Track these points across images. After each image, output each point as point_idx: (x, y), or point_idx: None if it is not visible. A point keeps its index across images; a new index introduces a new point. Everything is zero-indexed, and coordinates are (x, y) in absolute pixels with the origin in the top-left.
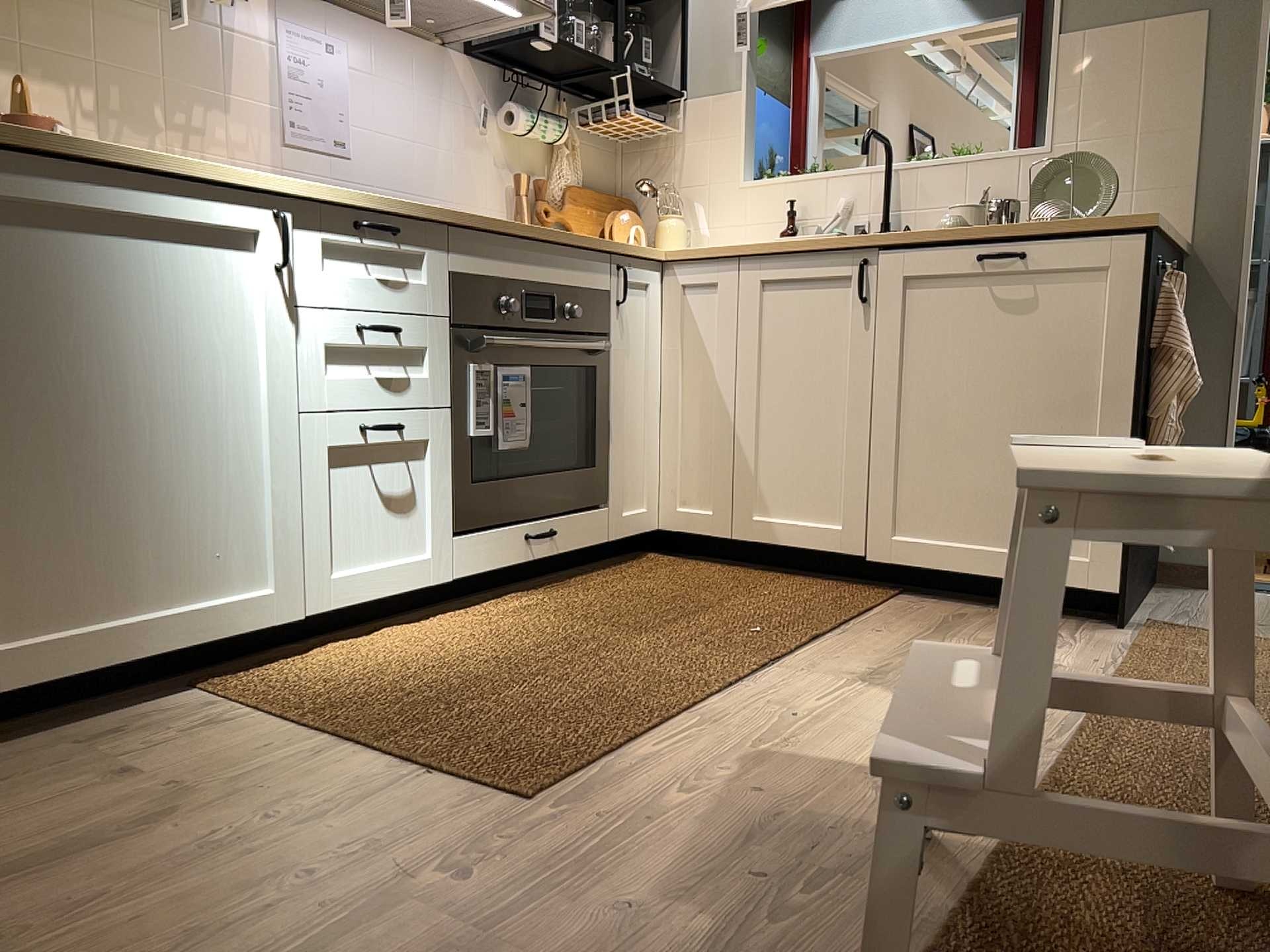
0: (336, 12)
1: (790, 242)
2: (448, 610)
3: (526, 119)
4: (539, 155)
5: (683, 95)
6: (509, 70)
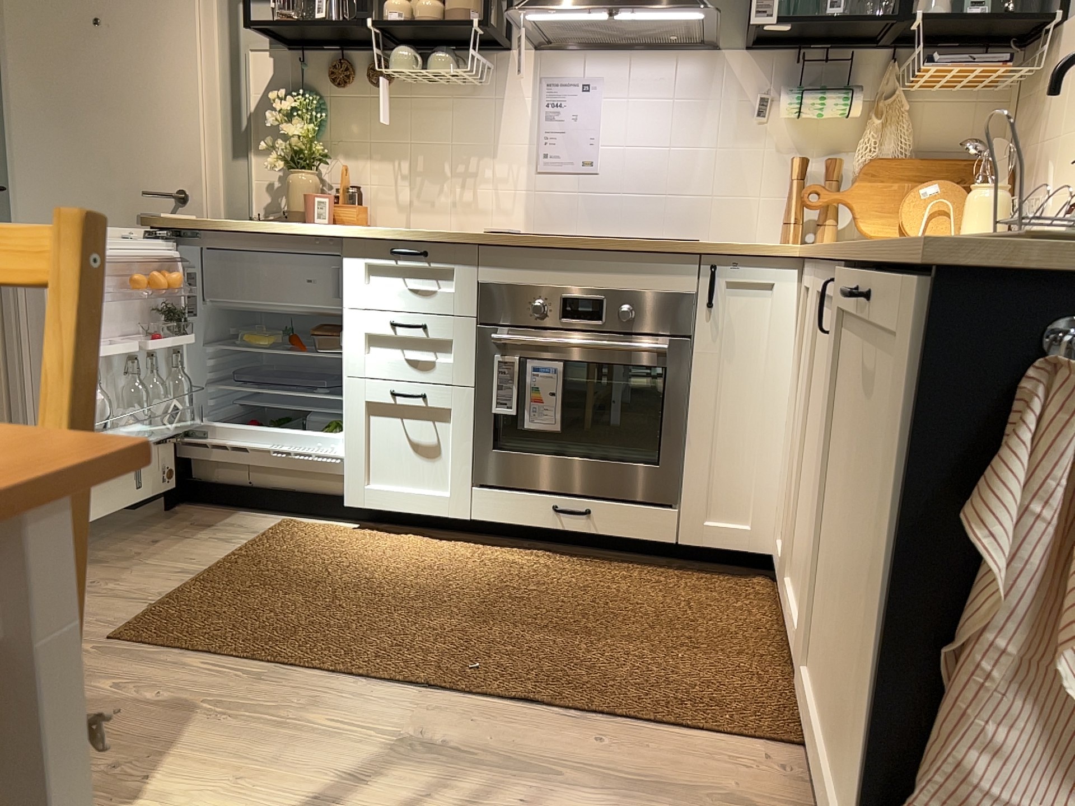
0: (608, 50)
1: (825, 250)
2: (491, 544)
3: (783, 104)
4: (848, 131)
5: (1054, 18)
6: (805, 49)
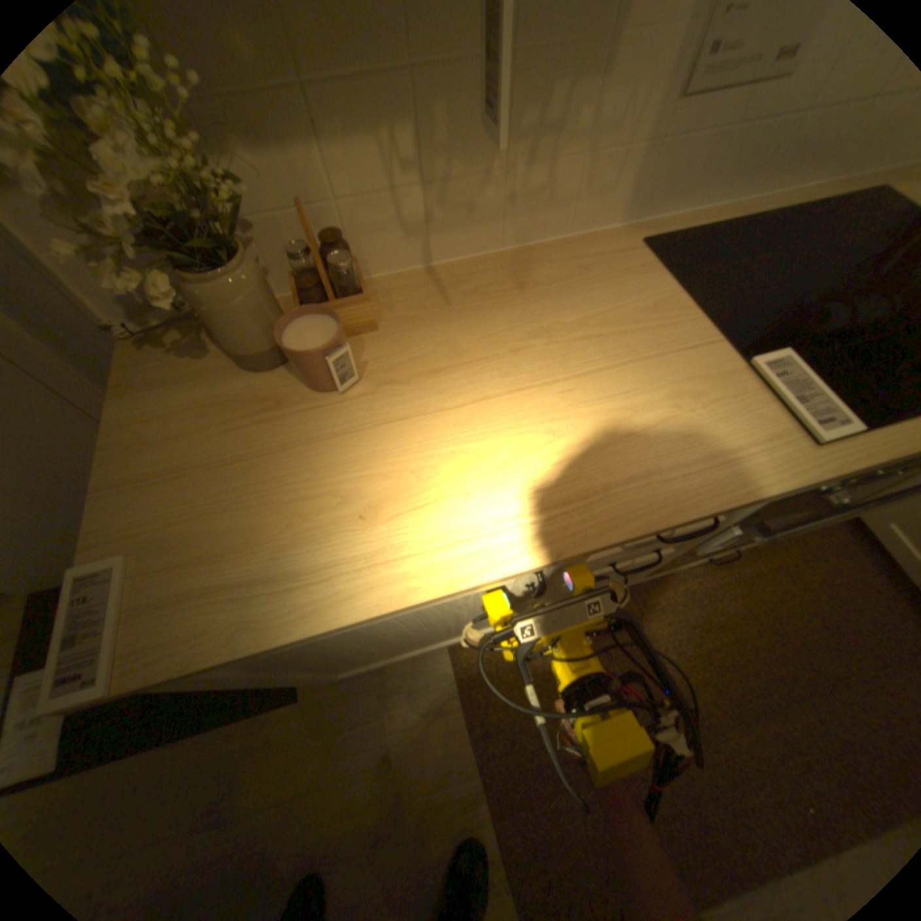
0: None
1: None
2: None
3: None
4: None
5: None
6: None
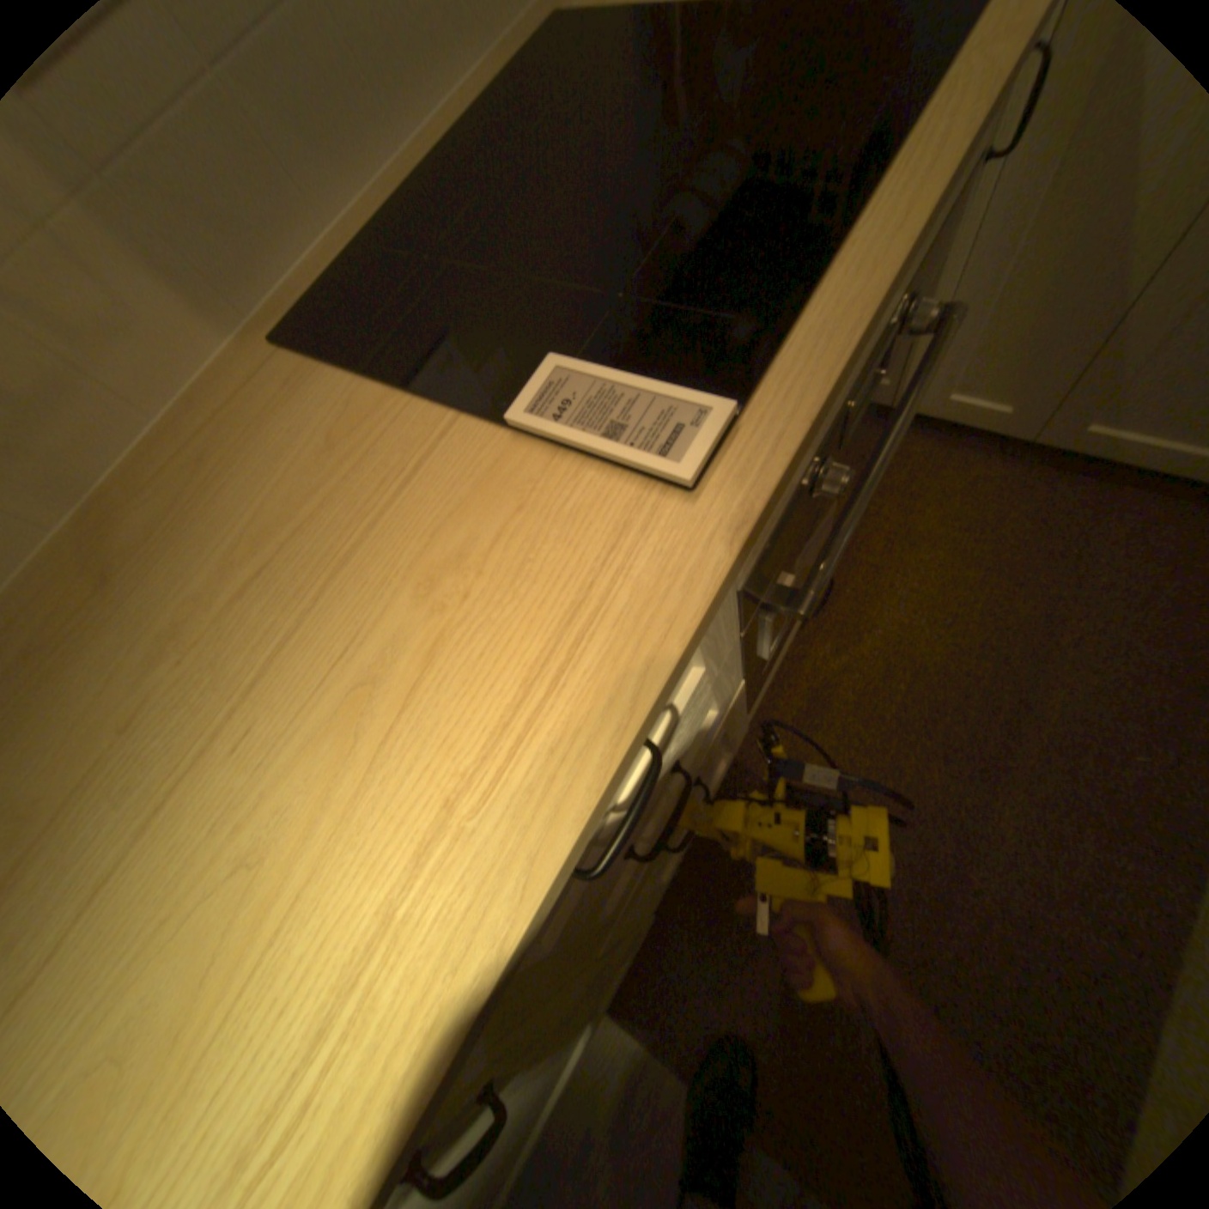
0: None
1: None
2: None
3: None
4: None
5: None
6: None
